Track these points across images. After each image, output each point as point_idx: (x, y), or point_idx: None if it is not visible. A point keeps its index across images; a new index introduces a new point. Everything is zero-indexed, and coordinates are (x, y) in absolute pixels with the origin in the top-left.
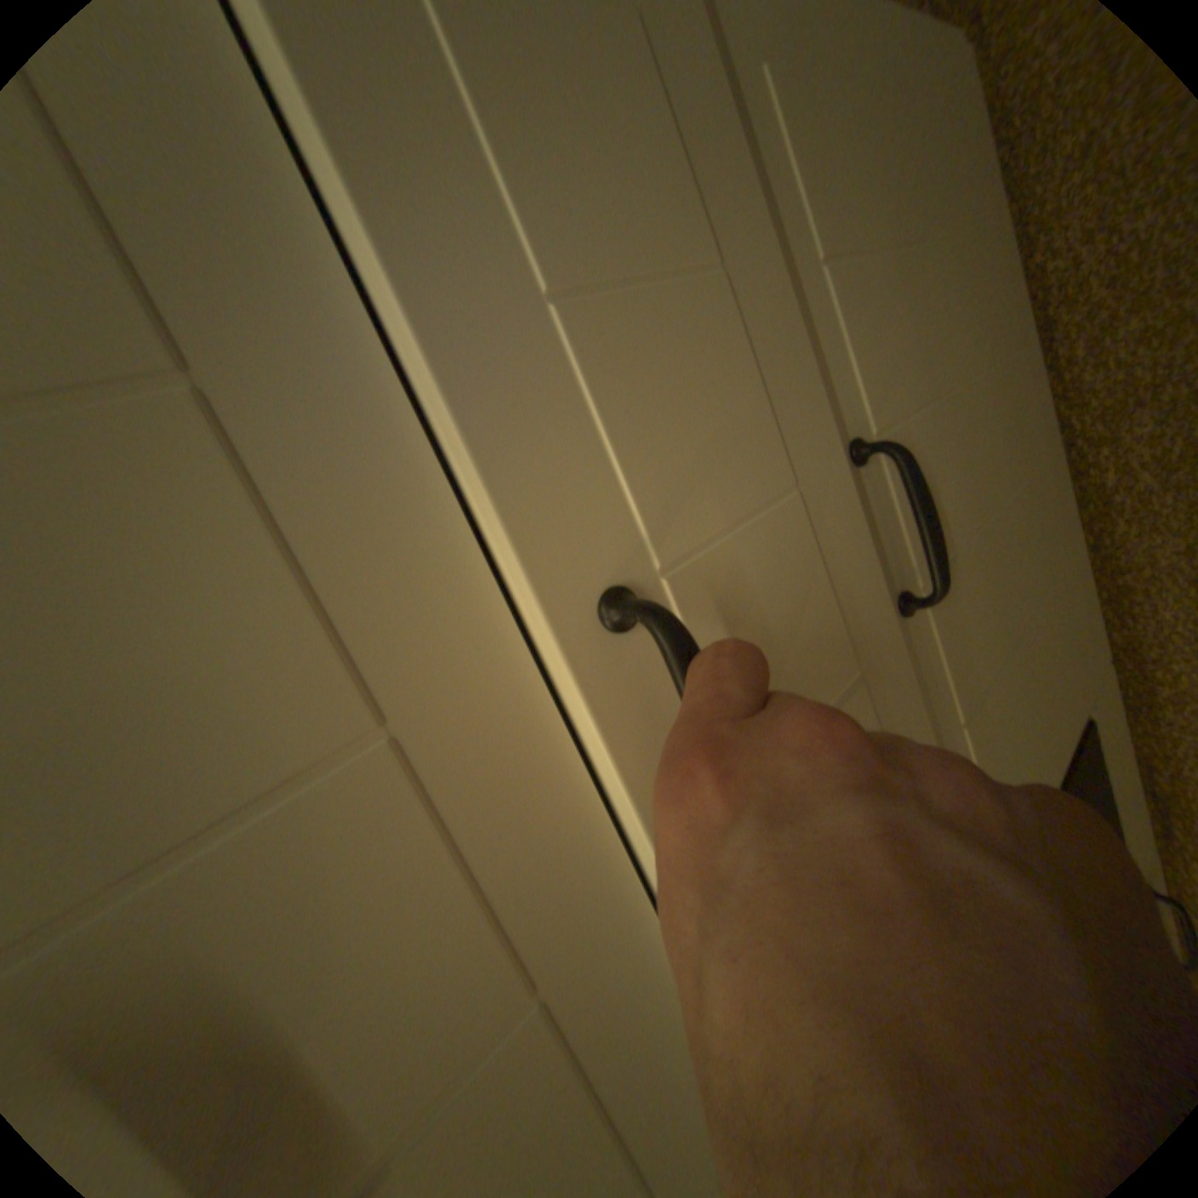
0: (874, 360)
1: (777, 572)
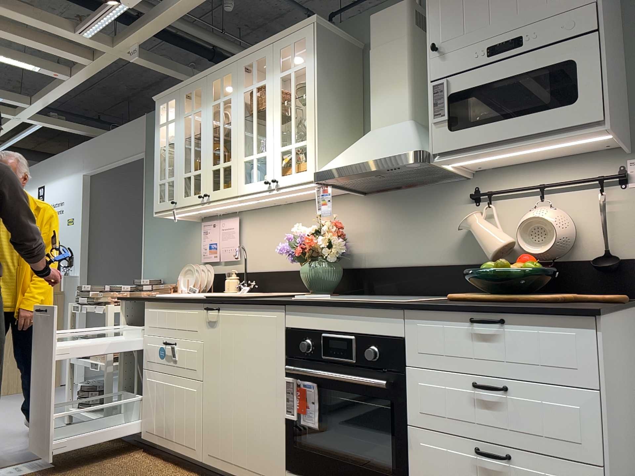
0: (525, 475)
1: (498, 418)
